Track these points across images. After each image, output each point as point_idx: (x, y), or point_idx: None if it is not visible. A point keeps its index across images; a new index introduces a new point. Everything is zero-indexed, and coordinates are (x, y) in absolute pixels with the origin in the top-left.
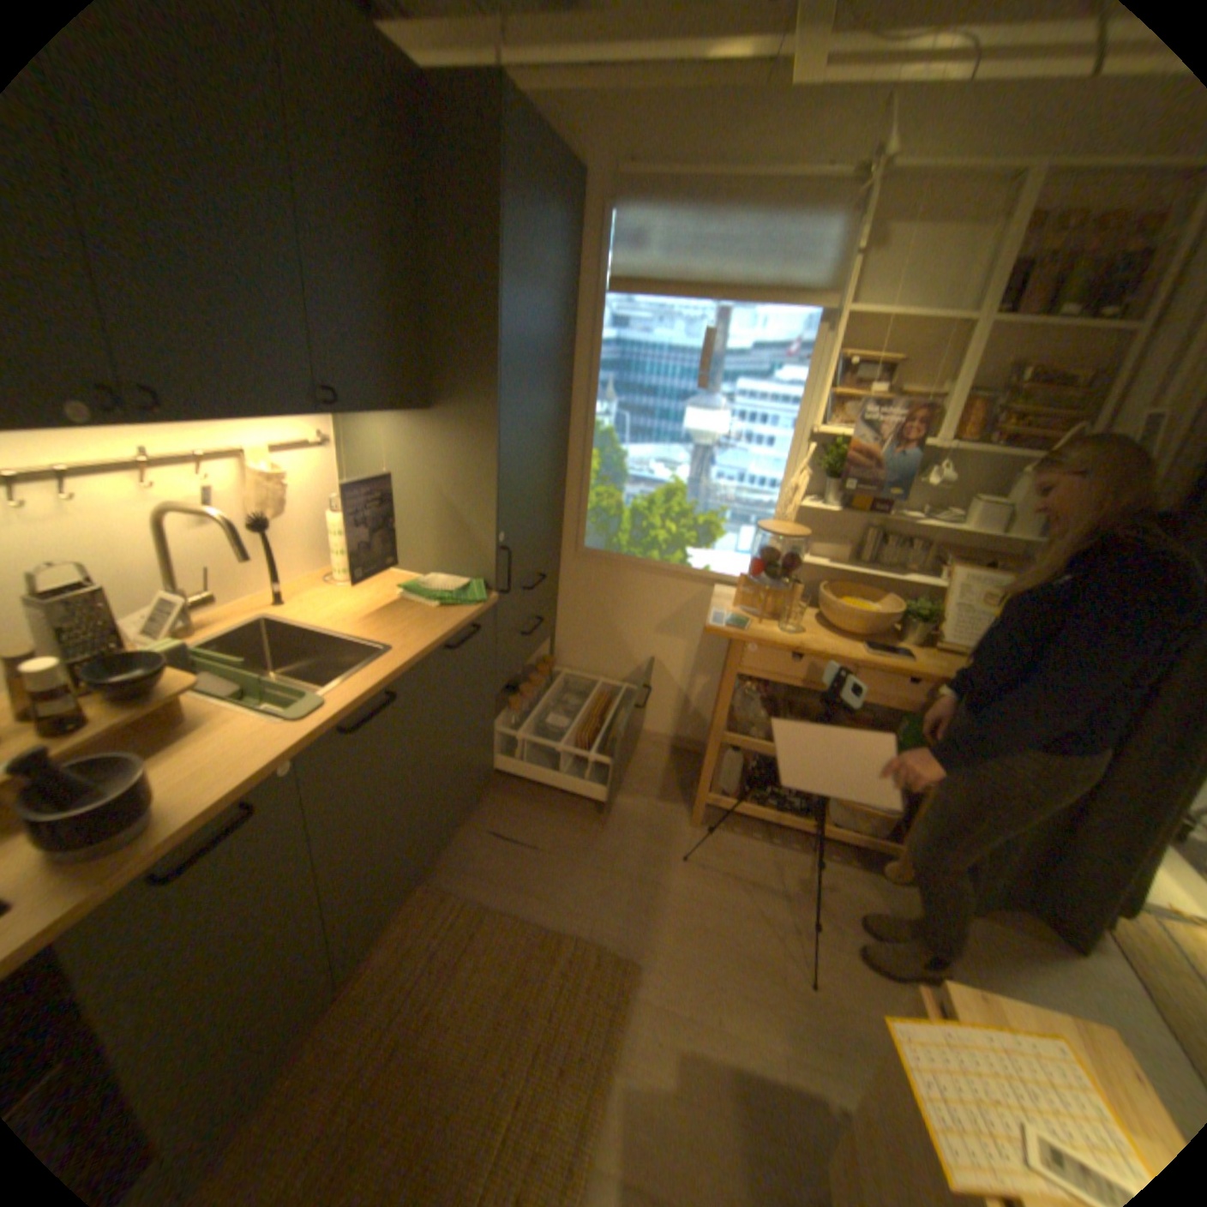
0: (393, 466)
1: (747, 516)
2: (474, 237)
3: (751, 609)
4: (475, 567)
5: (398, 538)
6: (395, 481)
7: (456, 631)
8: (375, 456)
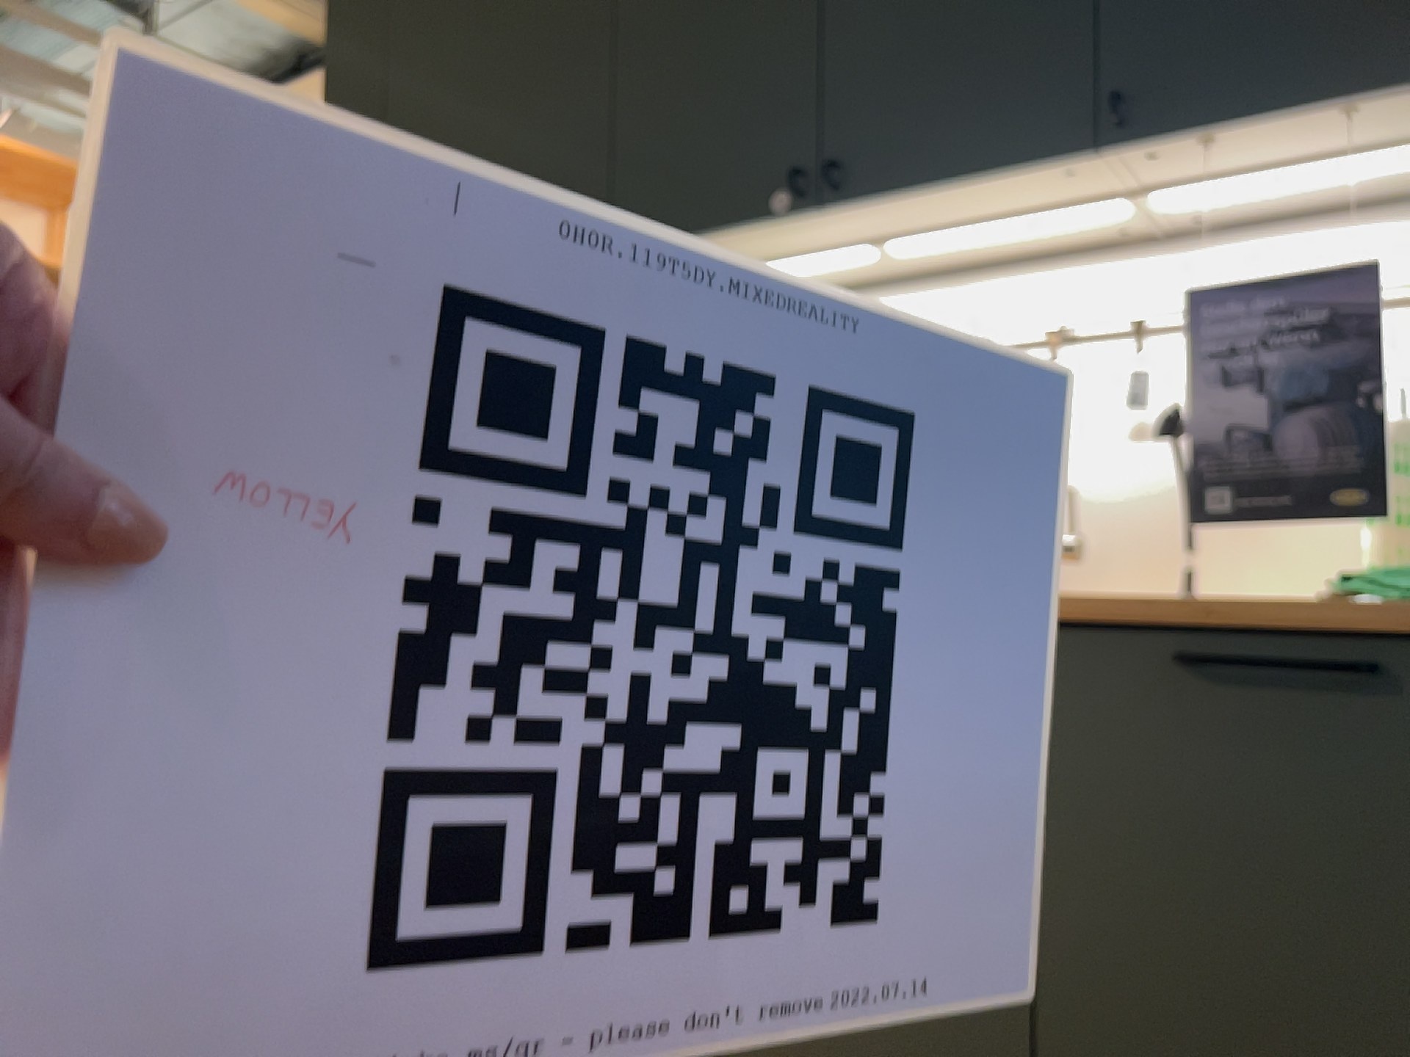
0: None
1: None
2: None
3: None
4: None
5: None
6: None
7: (1232, 619)
8: None
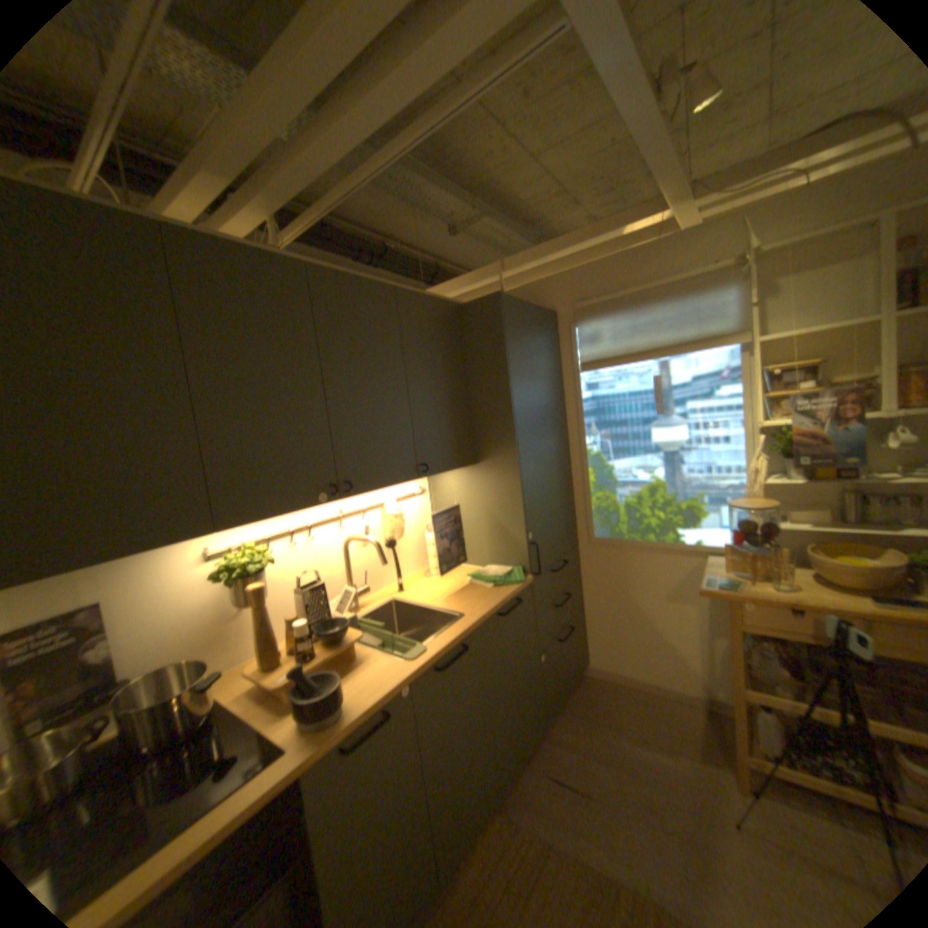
0: (460, 499)
1: (724, 497)
2: (493, 368)
3: (745, 573)
4: (514, 558)
5: (466, 544)
6: (461, 508)
7: (504, 603)
8: (449, 495)
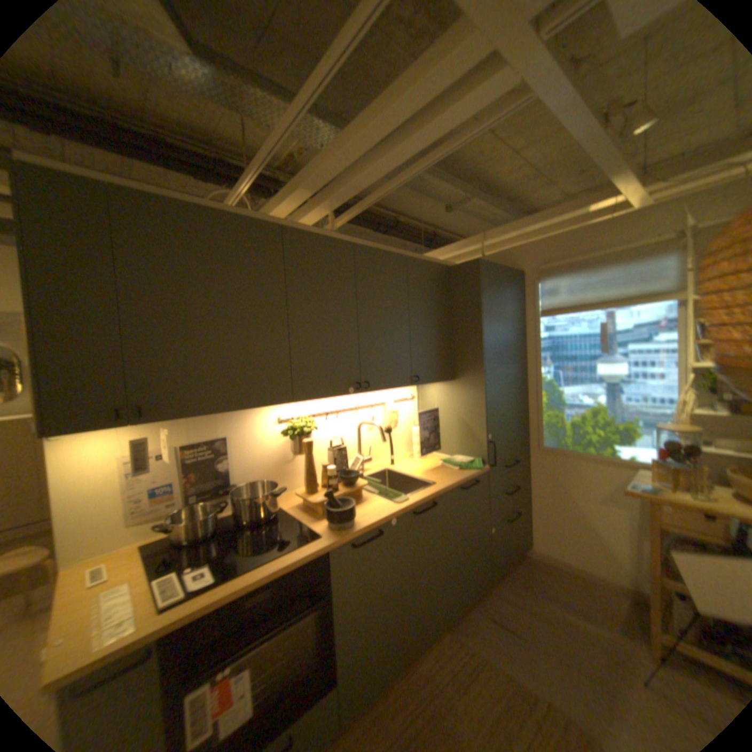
0: (439, 405)
1: (658, 423)
2: (471, 312)
3: (670, 485)
4: (476, 452)
5: (441, 438)
6: (439, 412)
7: (466, 481)
8: (432, 402)
